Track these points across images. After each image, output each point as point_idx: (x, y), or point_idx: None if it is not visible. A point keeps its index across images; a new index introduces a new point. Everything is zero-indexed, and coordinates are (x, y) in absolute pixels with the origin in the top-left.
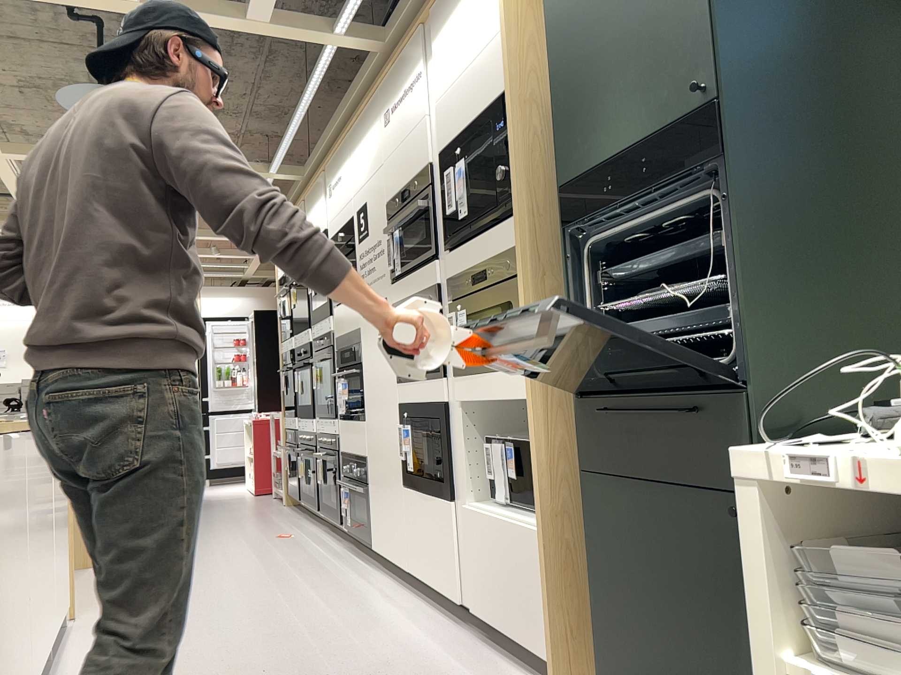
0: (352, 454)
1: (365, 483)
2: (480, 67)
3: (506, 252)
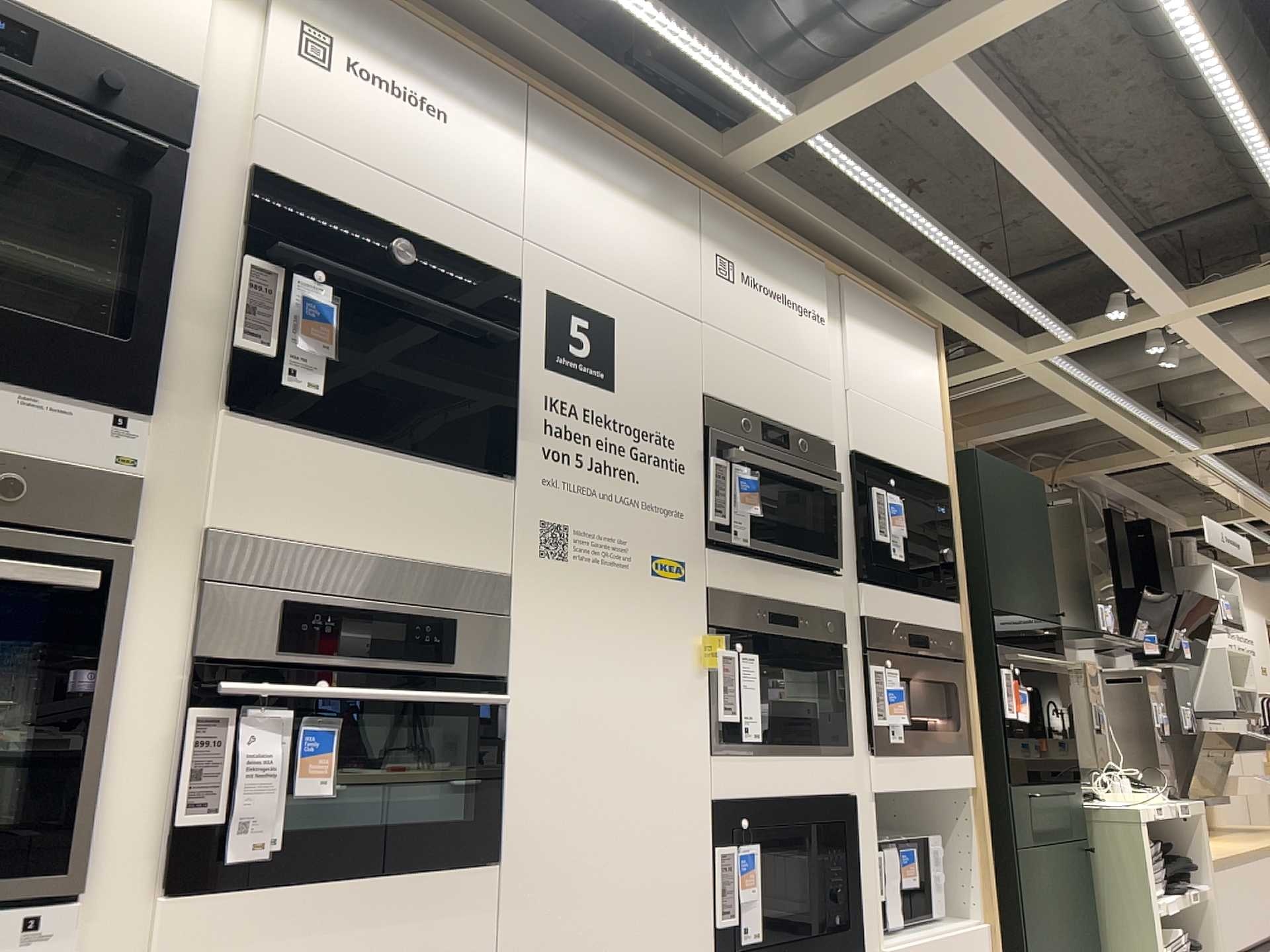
0: None
1: None
2: (916, 428)
3: (944, 629)
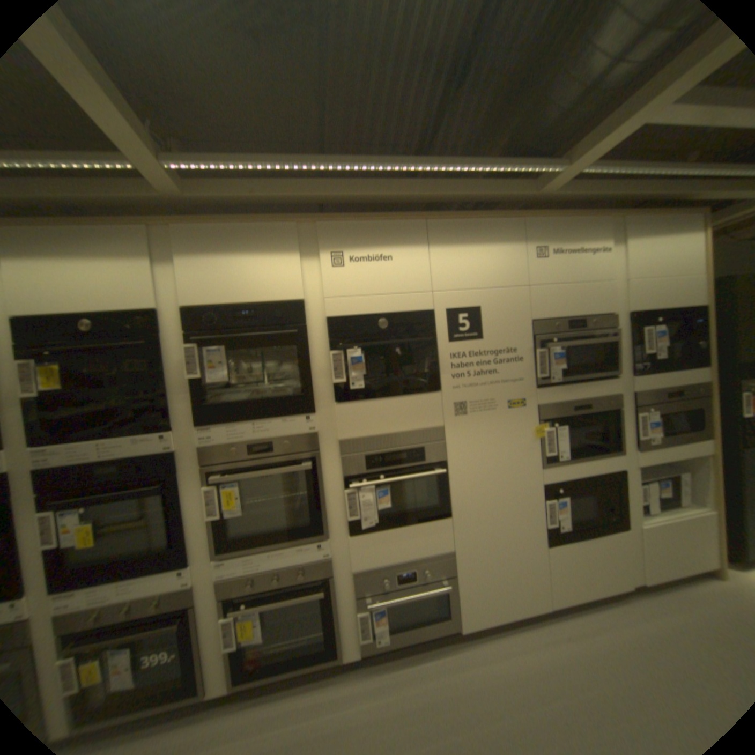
0: (404, 561)
1: (451, 578)
2: (682, 282)
3: (697, 384)
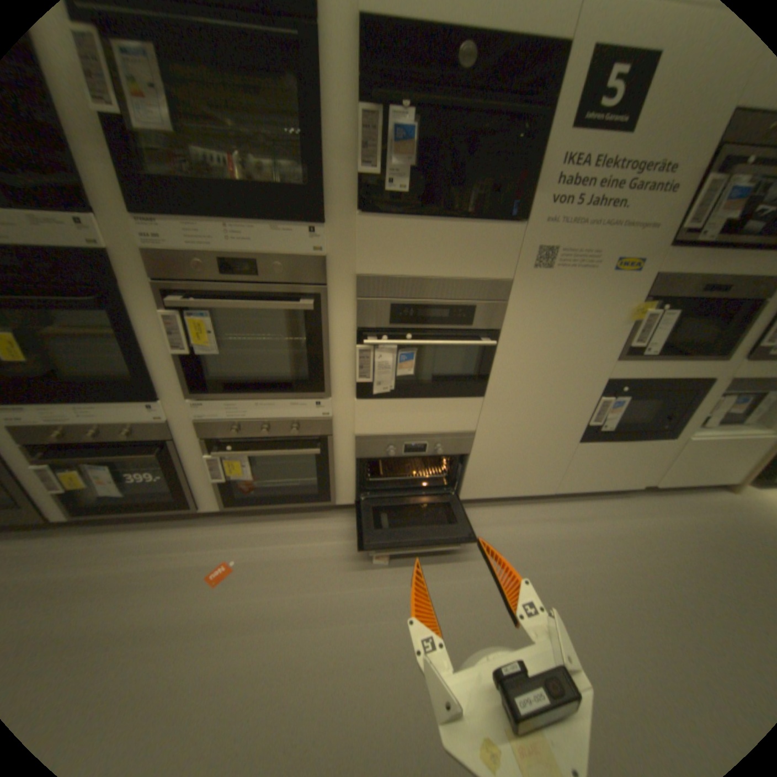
0: (415, 432)
1: (463, 454)
2: None
3: None
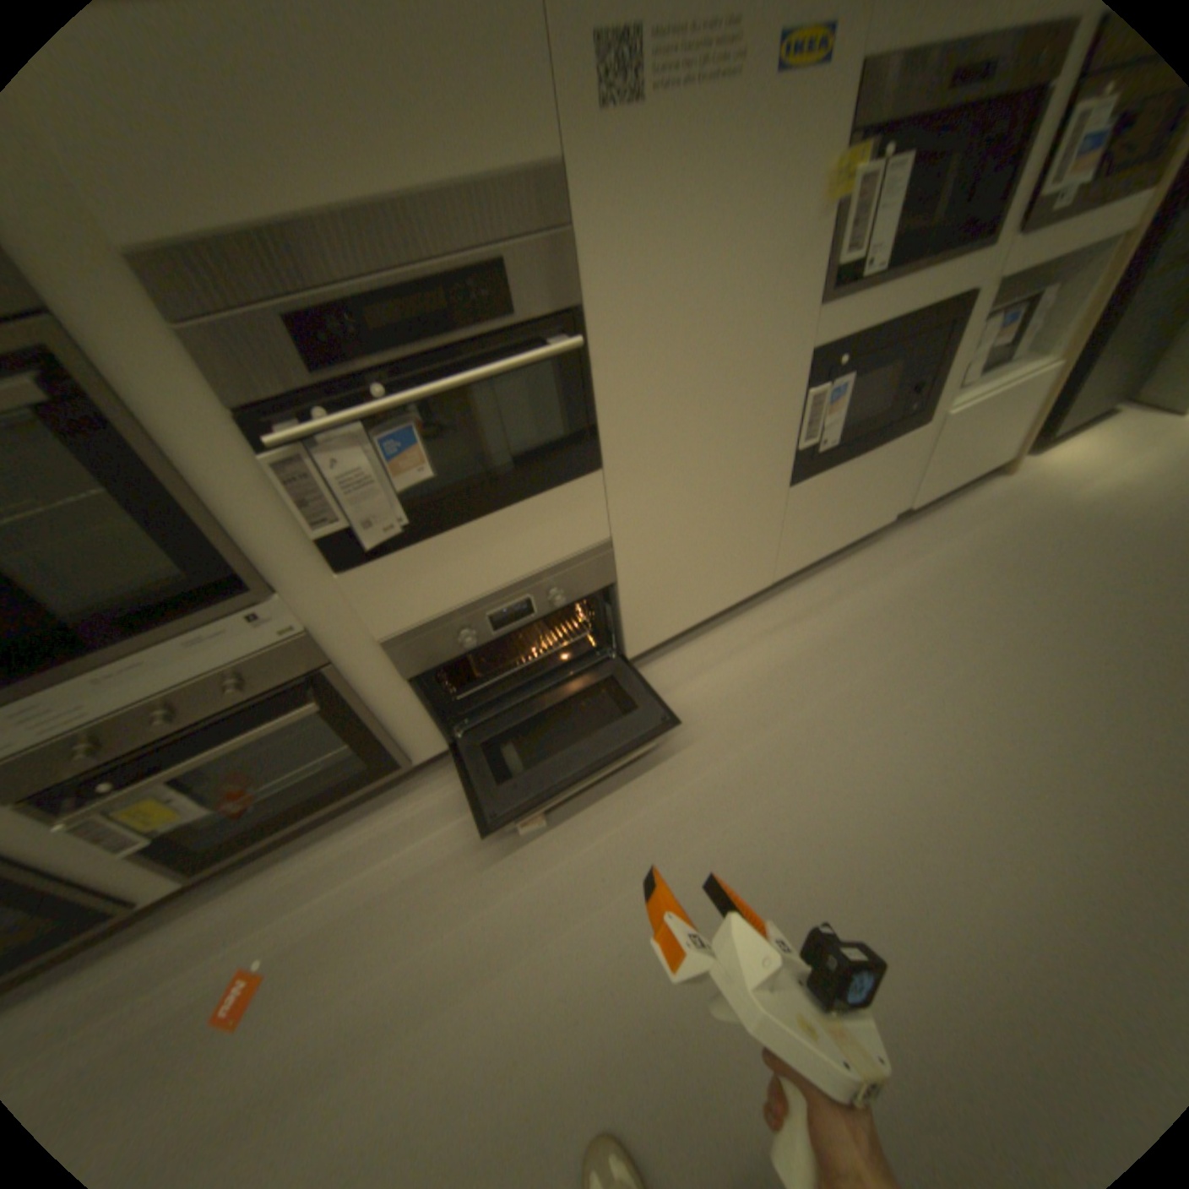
0: (499, 587)
1: (604, 587)
2: None
3: None
